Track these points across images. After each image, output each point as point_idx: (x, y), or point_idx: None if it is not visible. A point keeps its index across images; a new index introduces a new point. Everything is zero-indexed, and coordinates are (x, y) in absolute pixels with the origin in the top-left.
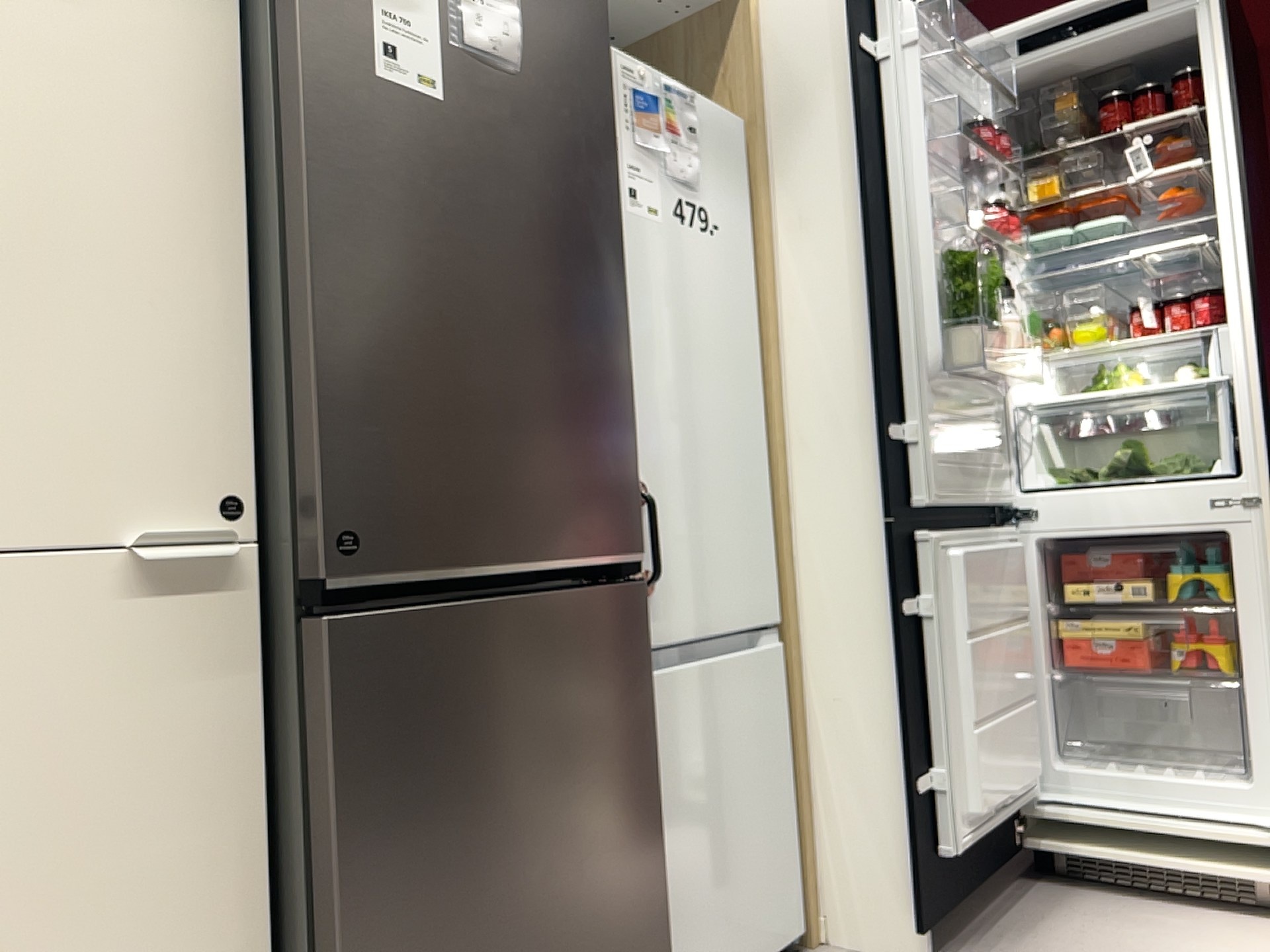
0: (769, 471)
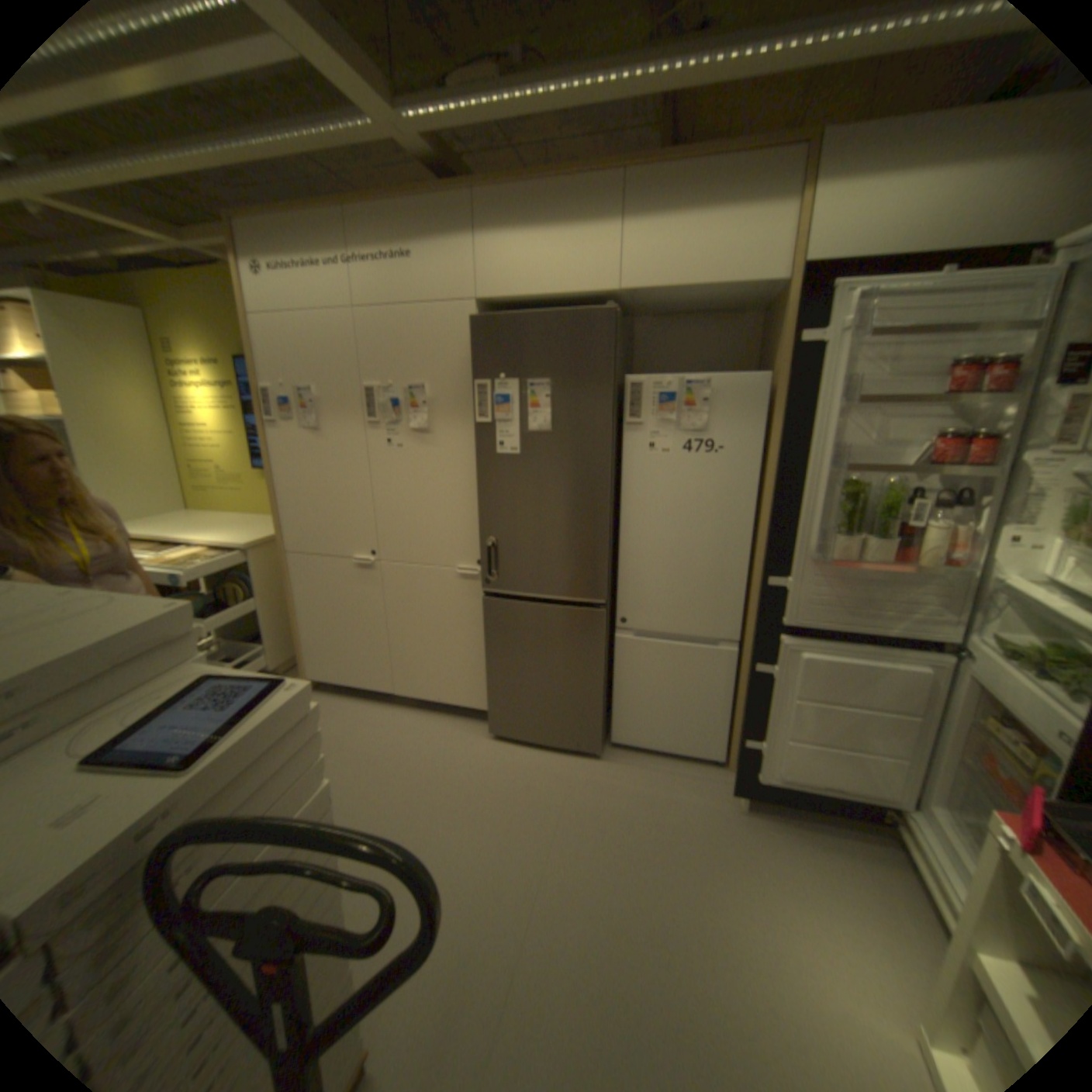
0: (753, 569)
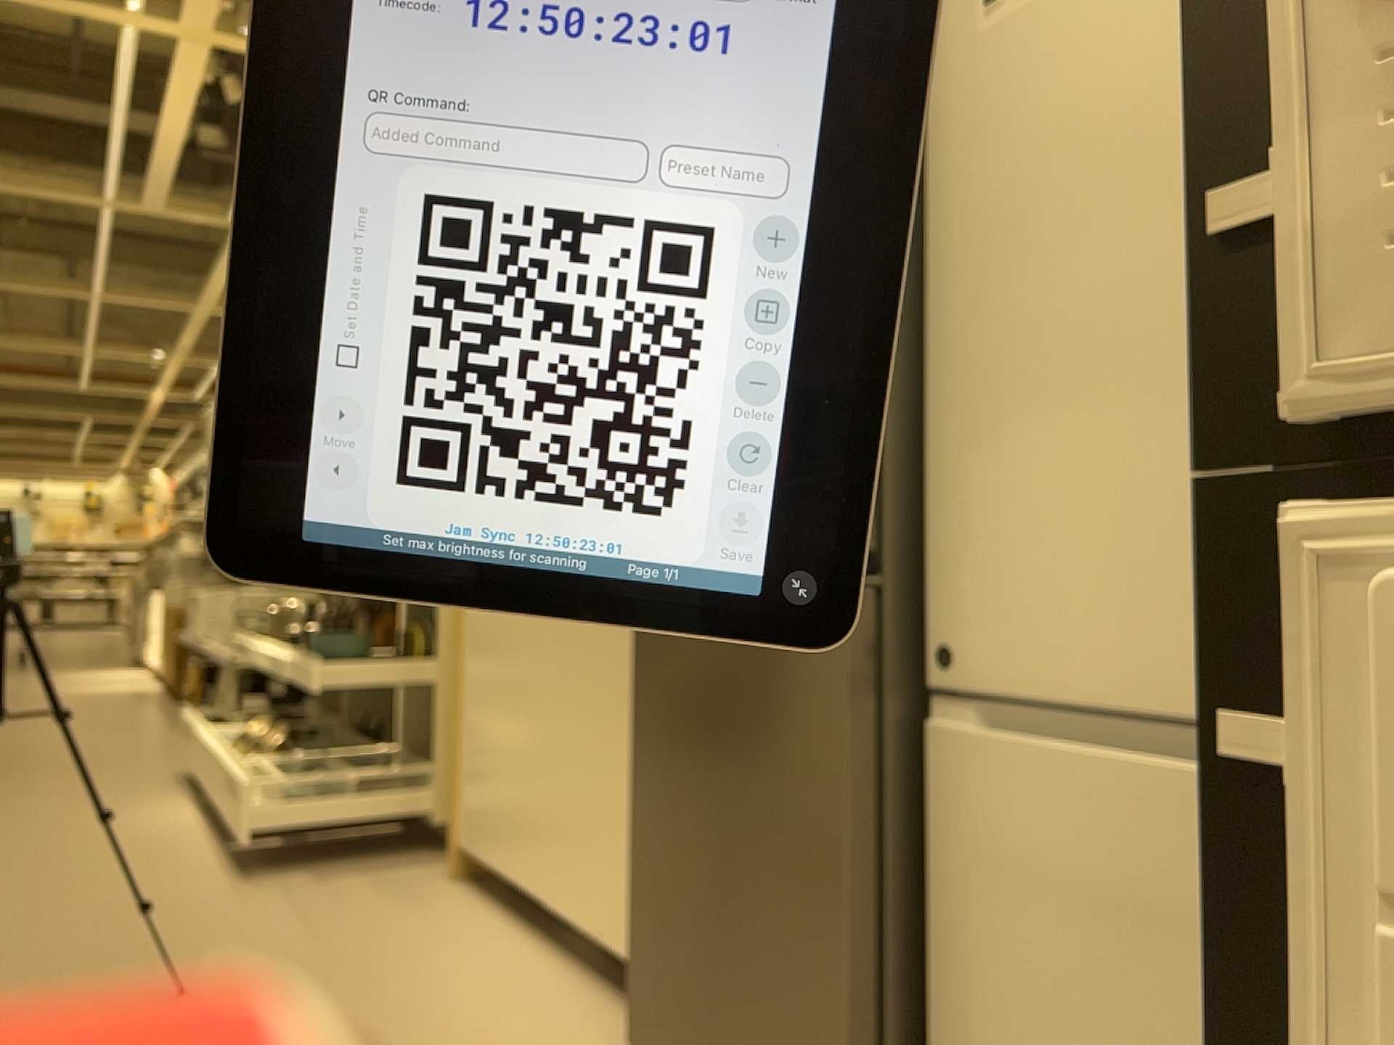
0: None
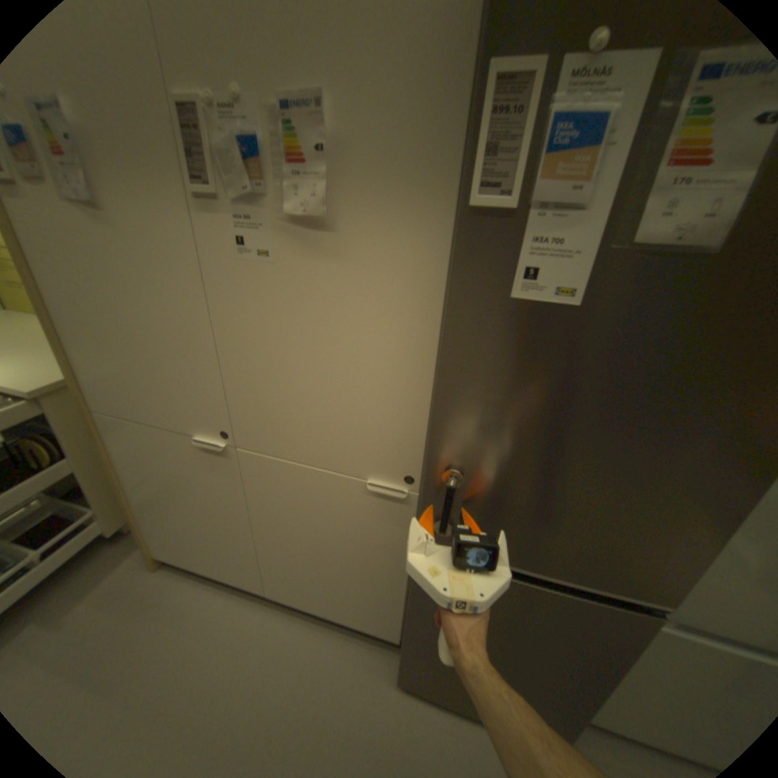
0: None
